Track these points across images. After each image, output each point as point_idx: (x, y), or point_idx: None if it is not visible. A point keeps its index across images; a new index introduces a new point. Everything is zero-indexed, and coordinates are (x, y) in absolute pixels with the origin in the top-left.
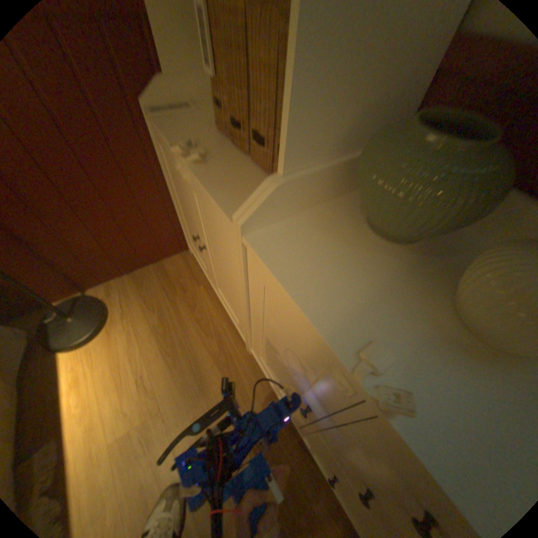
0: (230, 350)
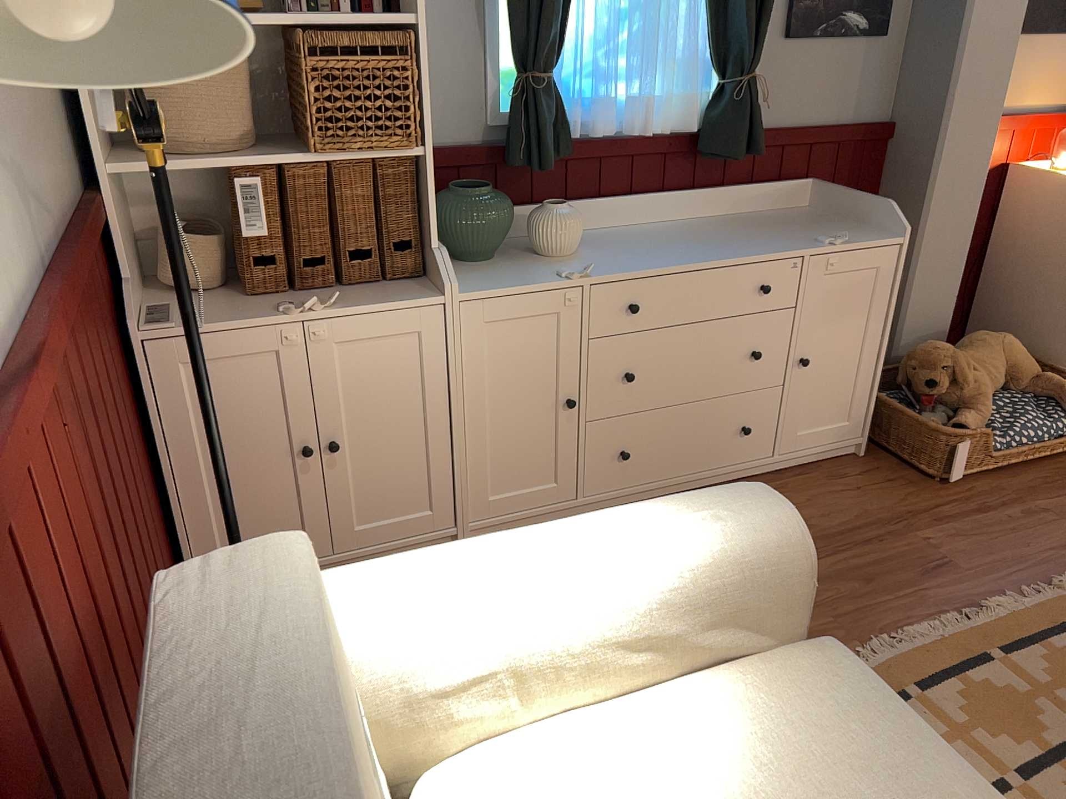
0: None
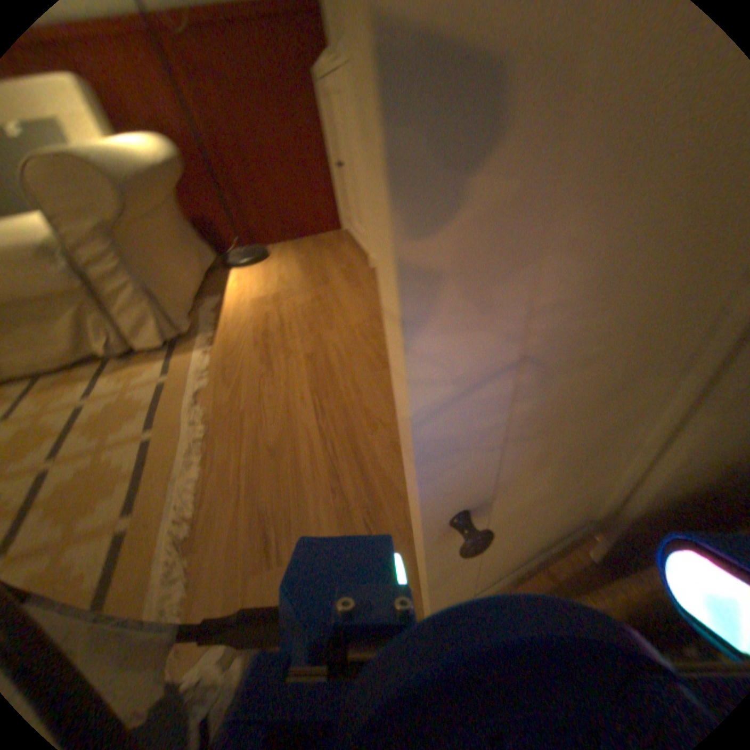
0: (354, 268)
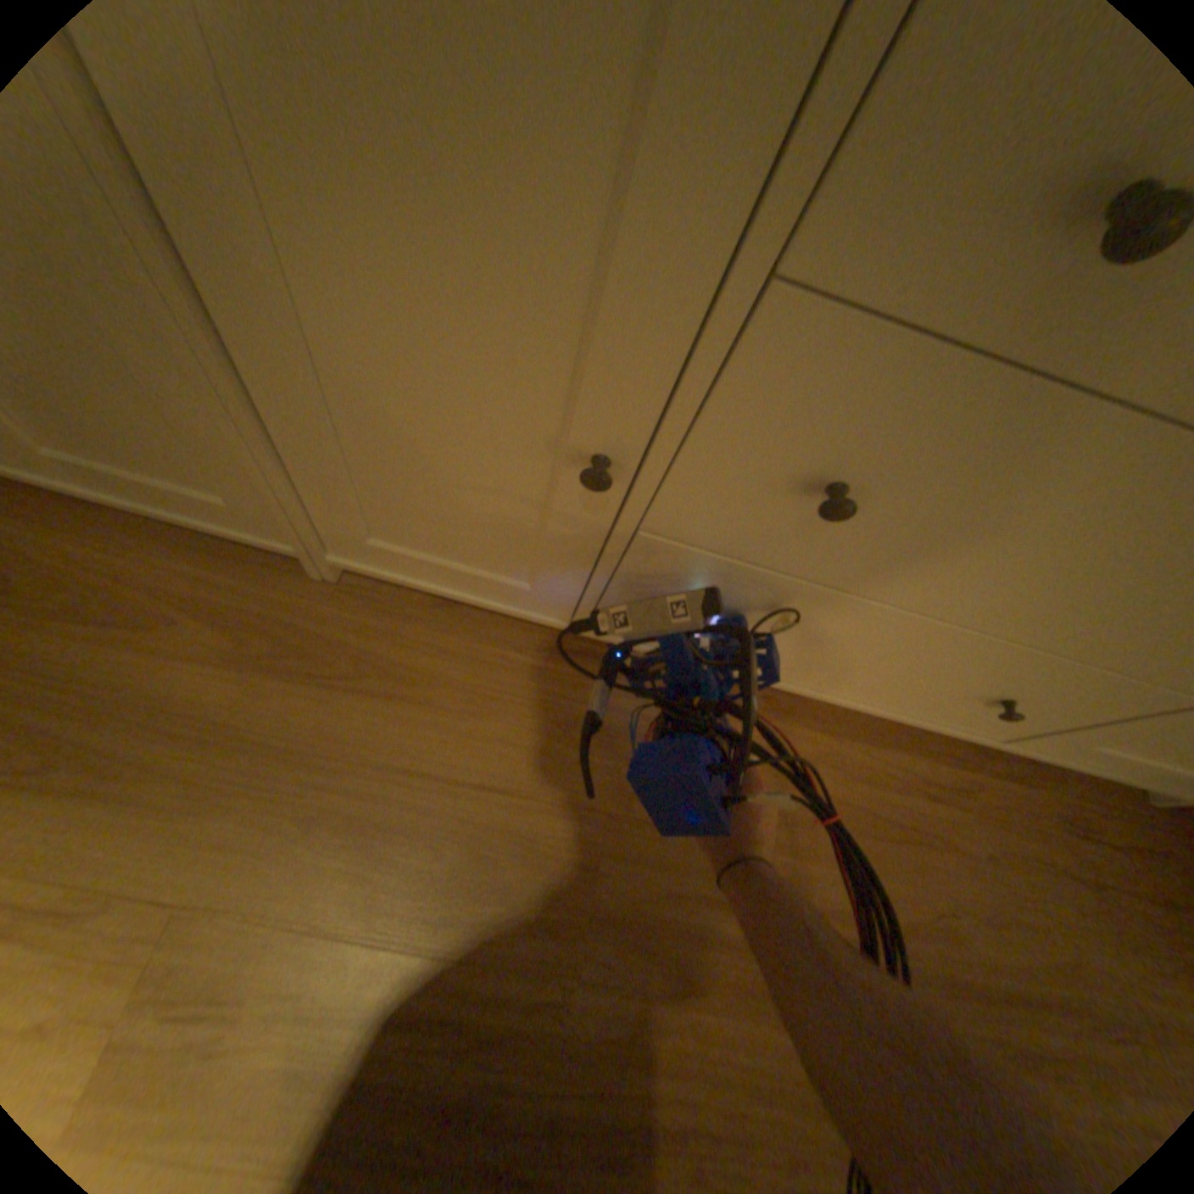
0: (266, 611)
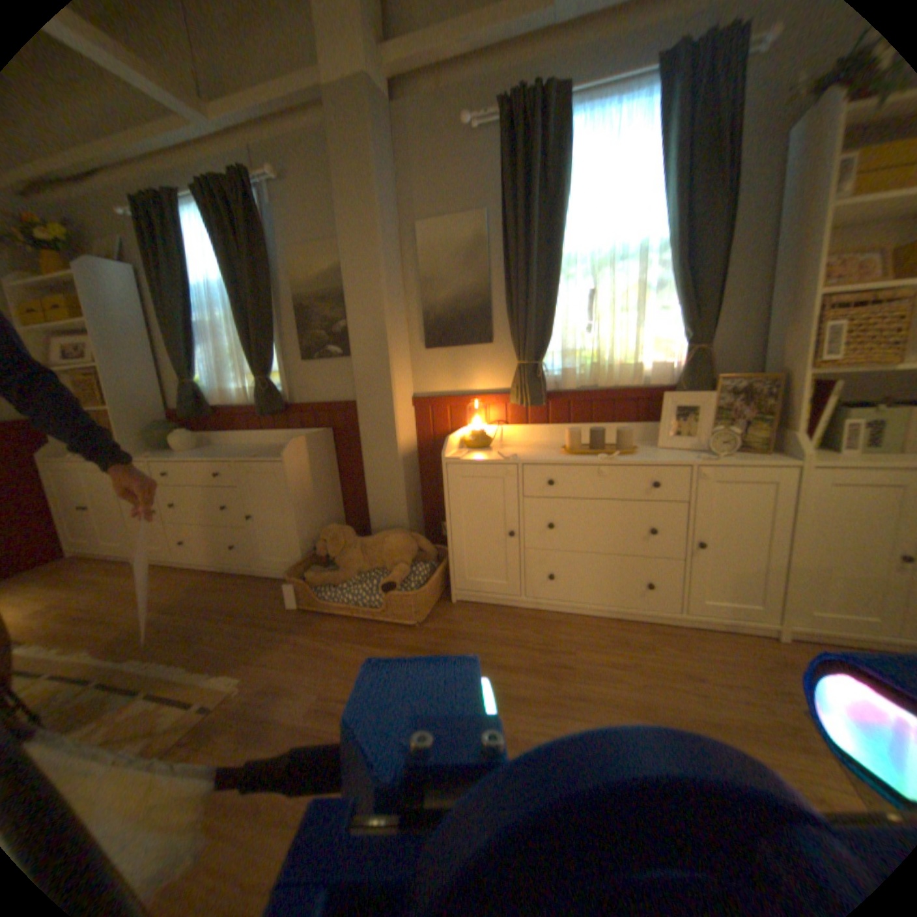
0: (117, 571)
